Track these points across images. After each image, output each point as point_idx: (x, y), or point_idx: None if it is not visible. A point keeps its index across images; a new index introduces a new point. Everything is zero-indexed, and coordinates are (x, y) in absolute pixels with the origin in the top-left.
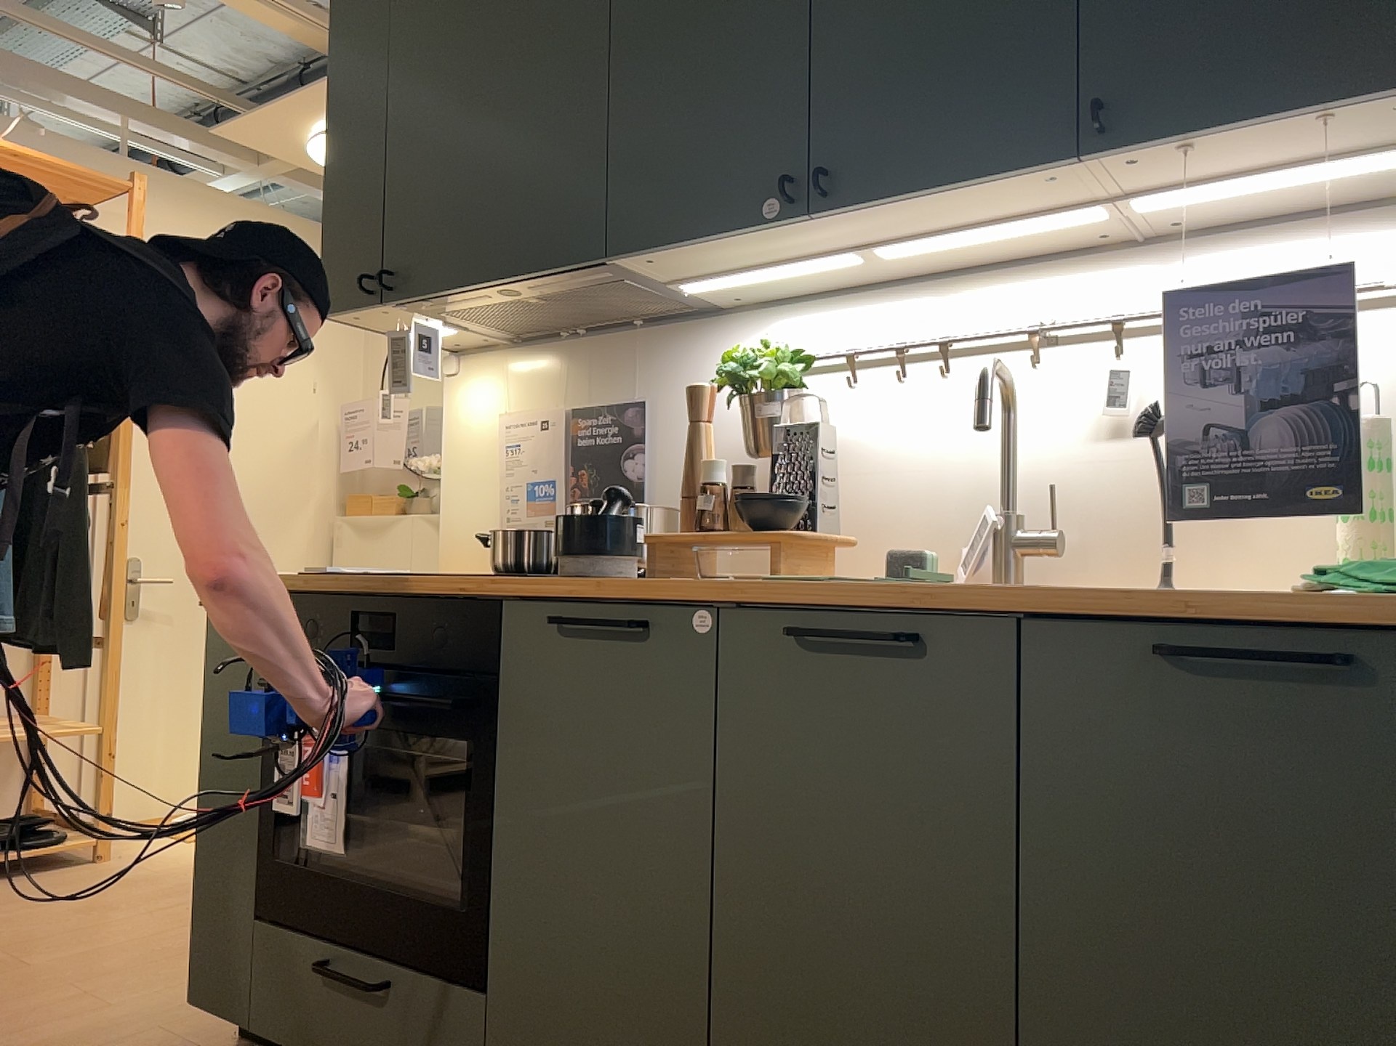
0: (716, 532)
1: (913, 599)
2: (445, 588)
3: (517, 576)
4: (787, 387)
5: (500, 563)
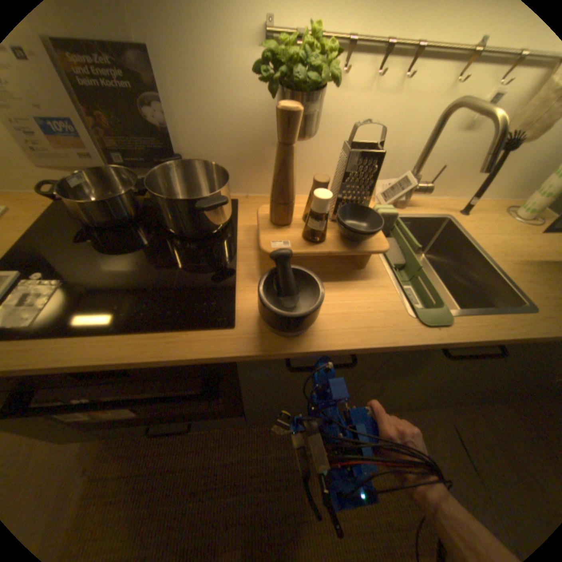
0: (322, 241)
1: (515, 340)
2: (167, 353)
3: (224, 328)
4: (318, 81)
5: (90, 220)
